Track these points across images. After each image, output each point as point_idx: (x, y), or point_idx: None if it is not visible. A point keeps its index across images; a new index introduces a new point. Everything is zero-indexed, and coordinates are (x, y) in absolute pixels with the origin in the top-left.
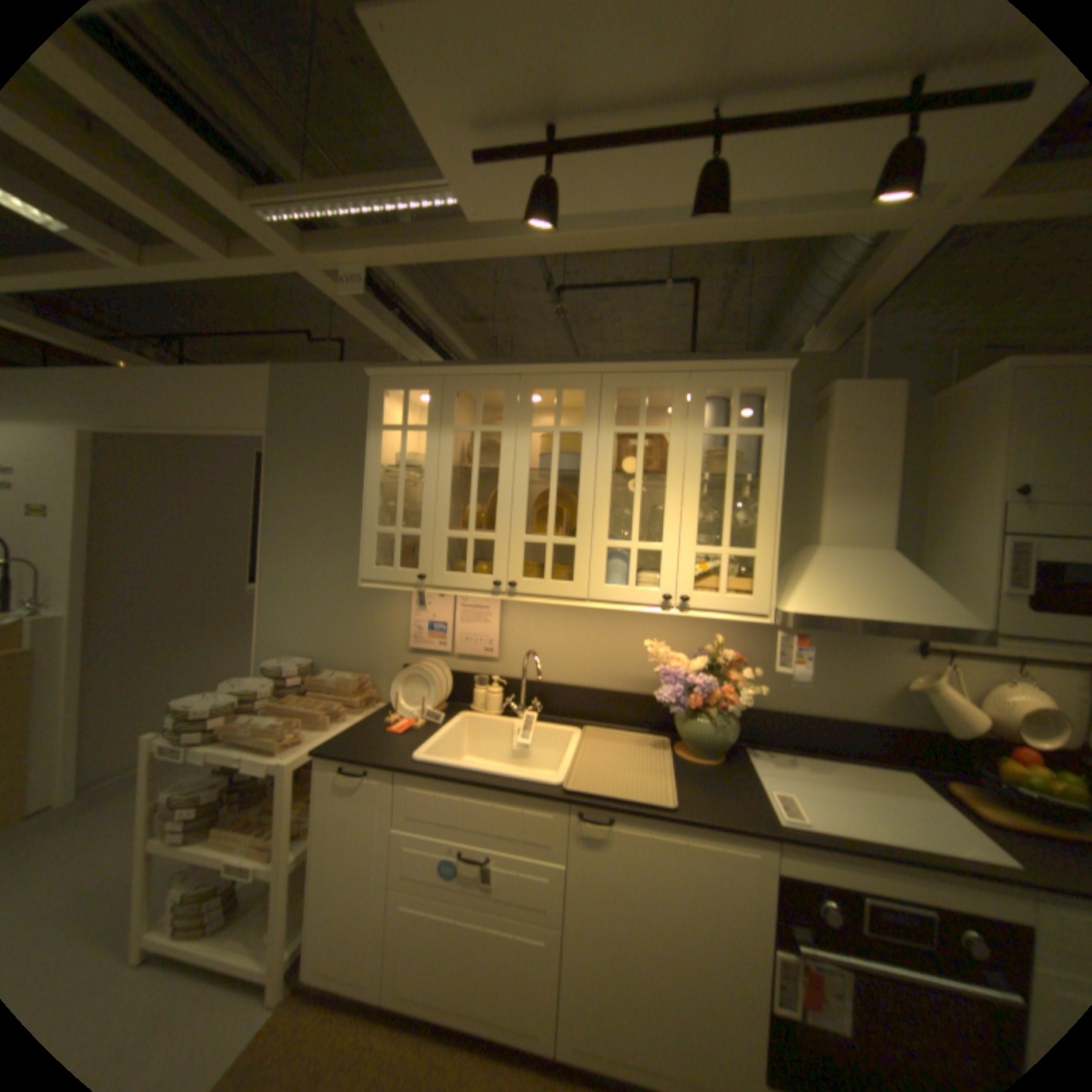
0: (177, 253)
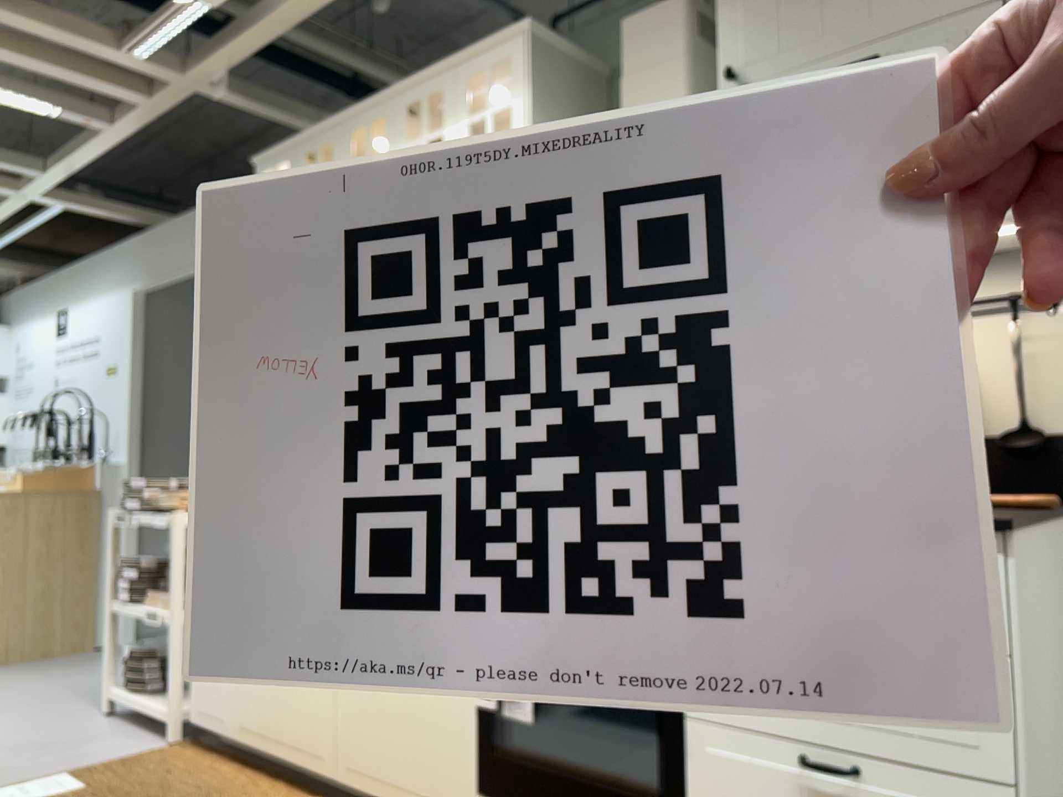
0: (129, 108)
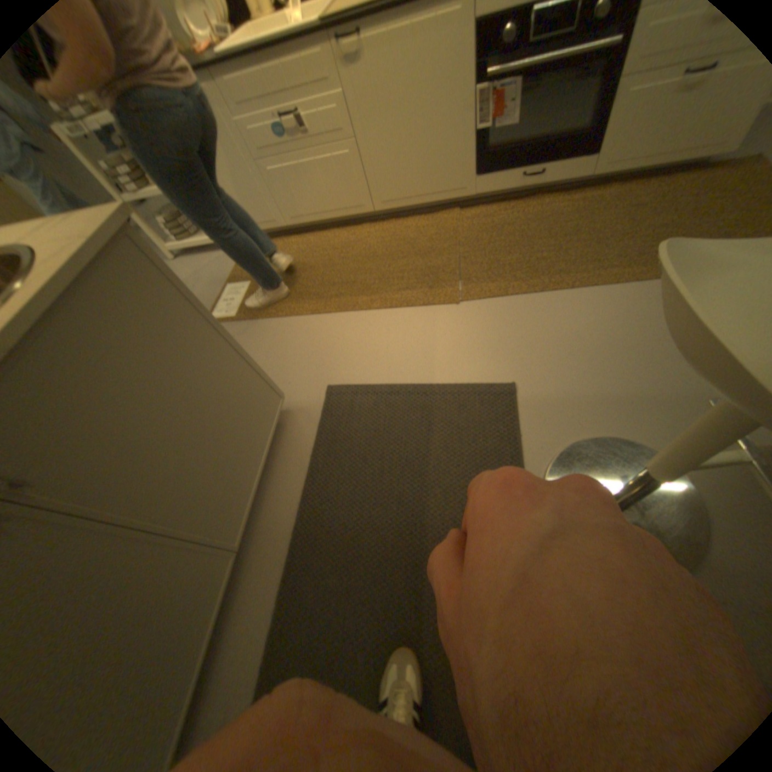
0: None
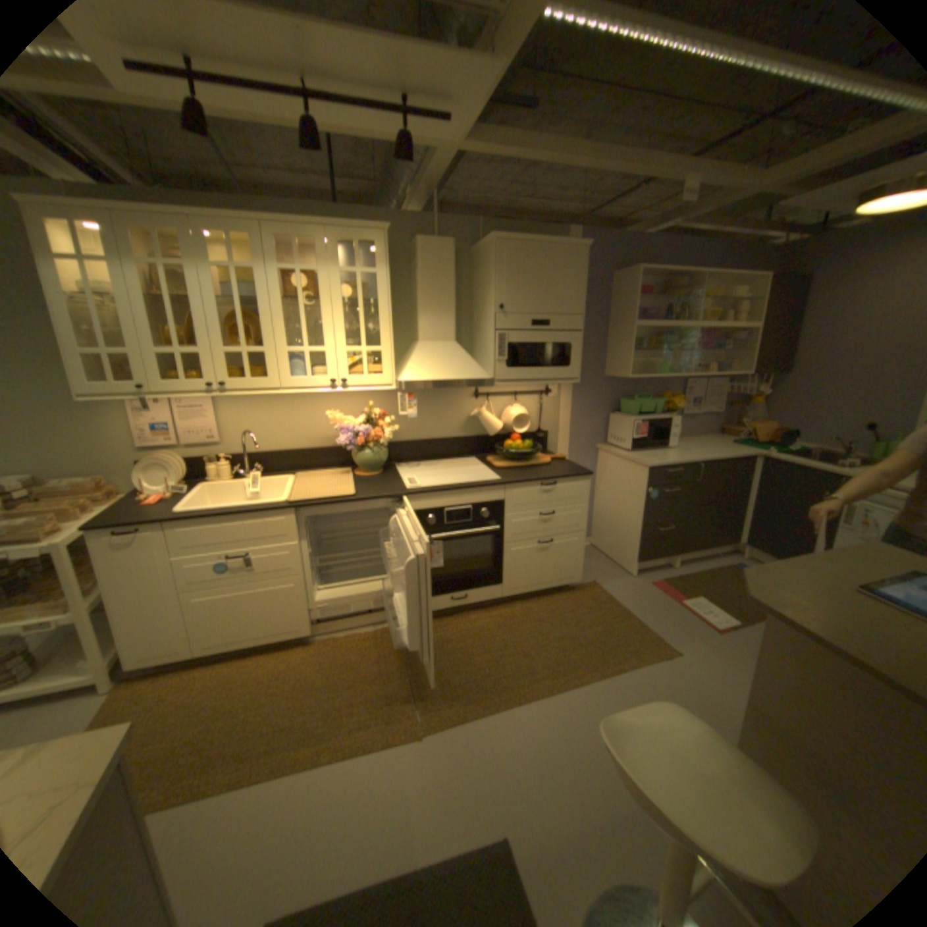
0: None
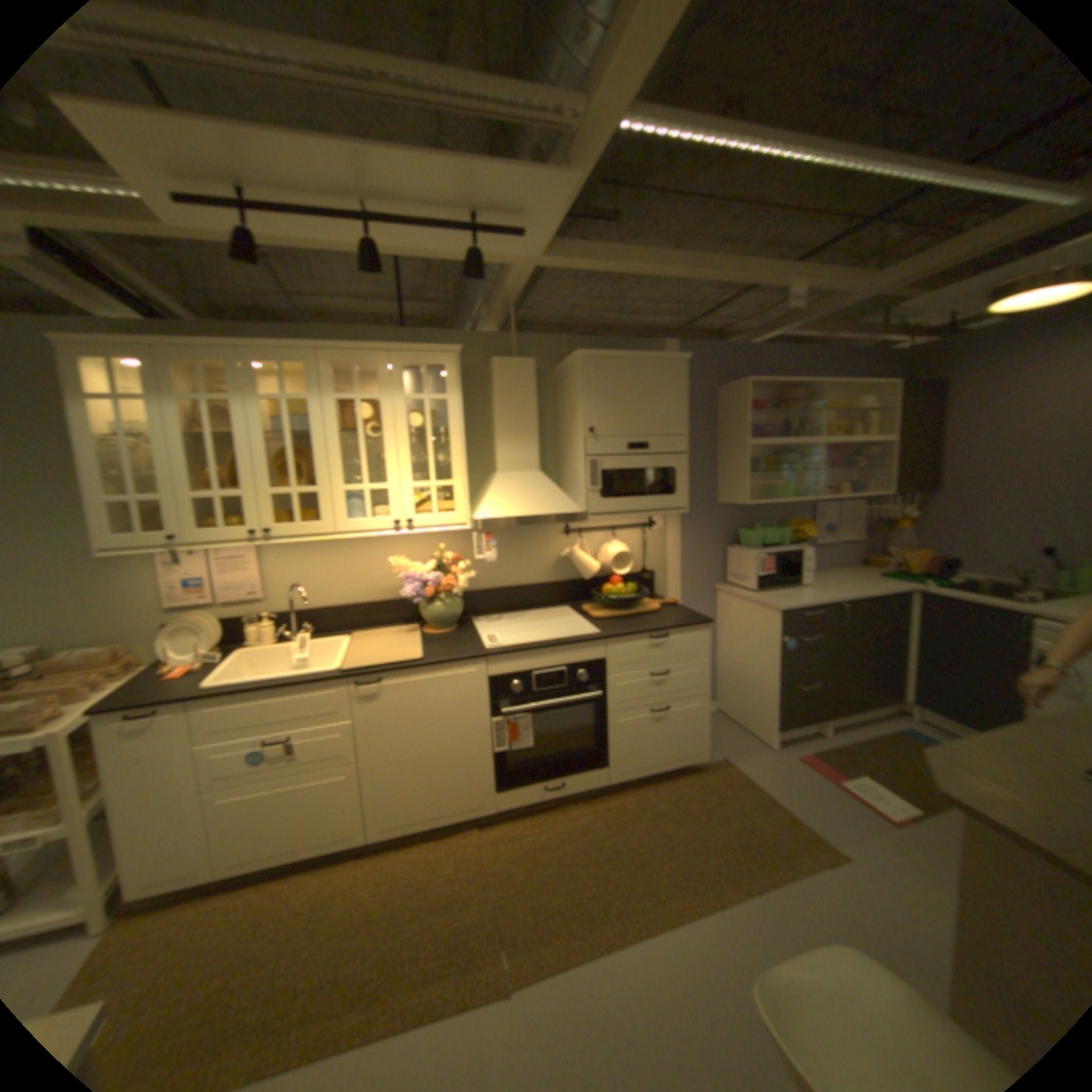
0: None
